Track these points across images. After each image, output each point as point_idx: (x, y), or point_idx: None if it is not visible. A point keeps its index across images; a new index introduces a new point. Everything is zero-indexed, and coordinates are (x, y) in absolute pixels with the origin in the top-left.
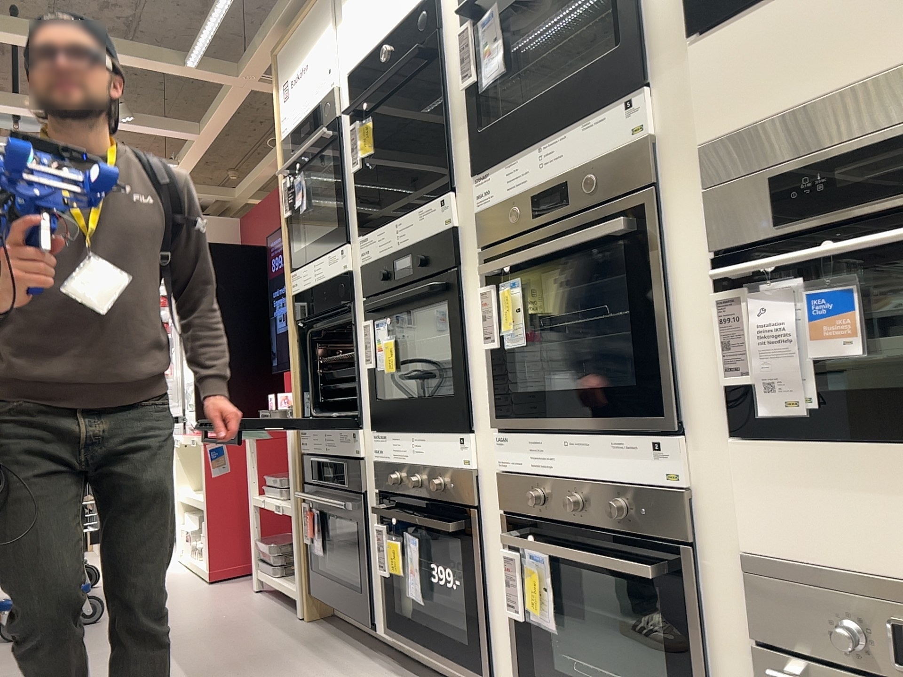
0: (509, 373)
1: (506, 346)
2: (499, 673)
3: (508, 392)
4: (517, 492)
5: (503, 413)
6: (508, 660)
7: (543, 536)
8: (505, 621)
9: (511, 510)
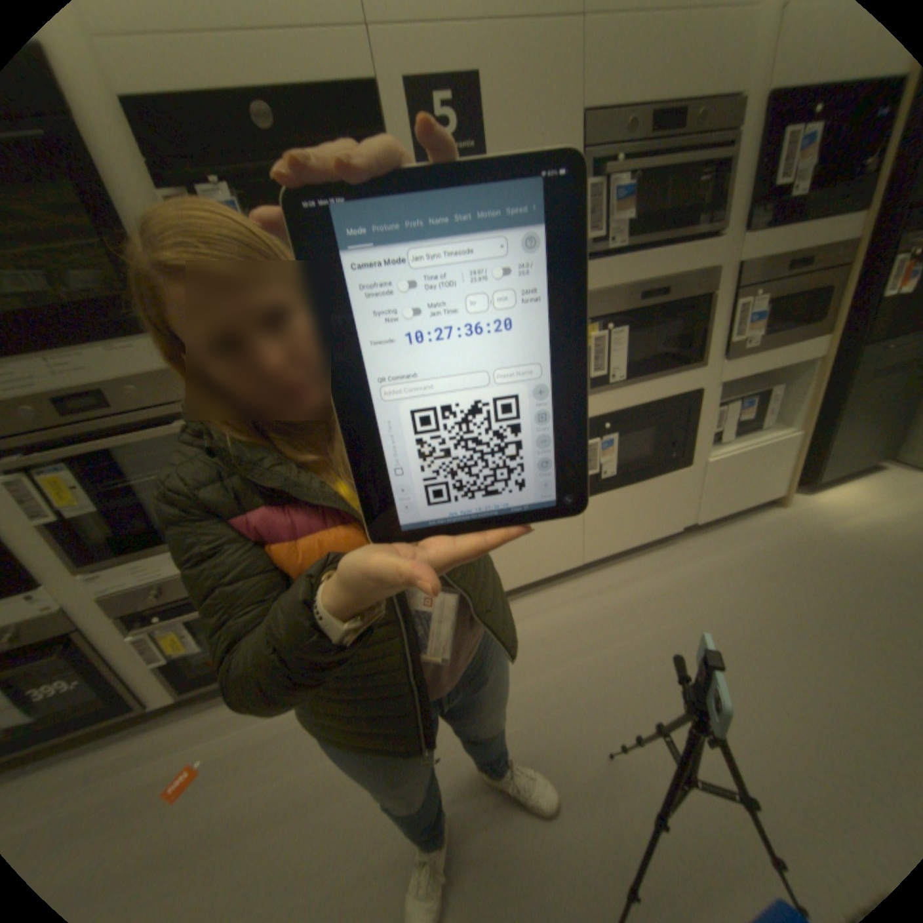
0: (78, 535)
1: (66, 518)
2: (145, 699)
3: (83, 547)
4: (125, 603)
5: (84, 562)
6: (152, 688)
7: (164, 614)
8: (140, 673)
9: (123, 615)
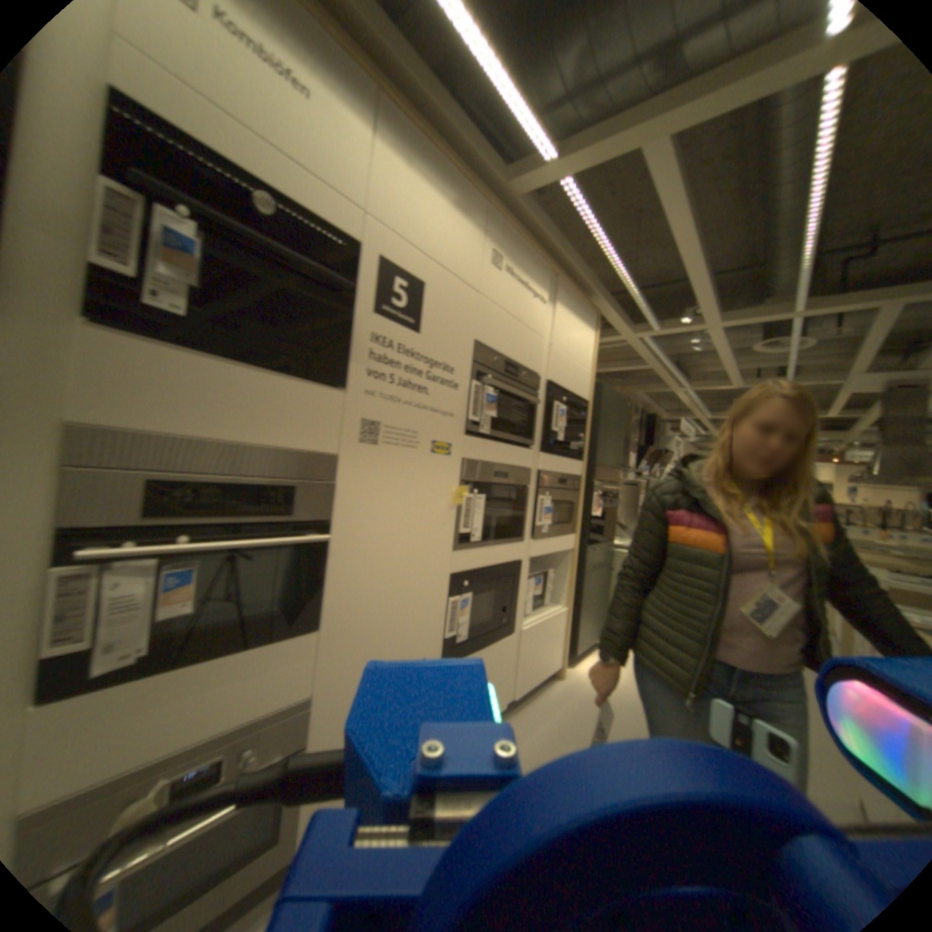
0: None
1: None
2: None
3: None
4: None
5: None
6: None
7: None
8: None
9: None
